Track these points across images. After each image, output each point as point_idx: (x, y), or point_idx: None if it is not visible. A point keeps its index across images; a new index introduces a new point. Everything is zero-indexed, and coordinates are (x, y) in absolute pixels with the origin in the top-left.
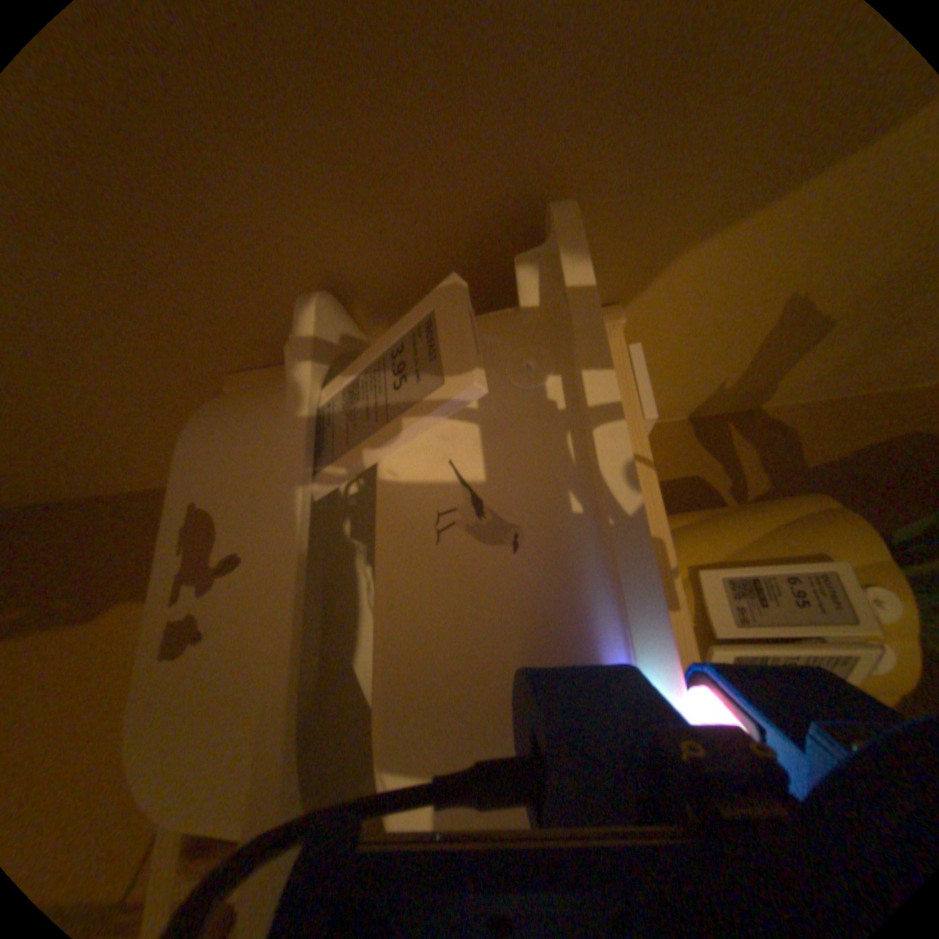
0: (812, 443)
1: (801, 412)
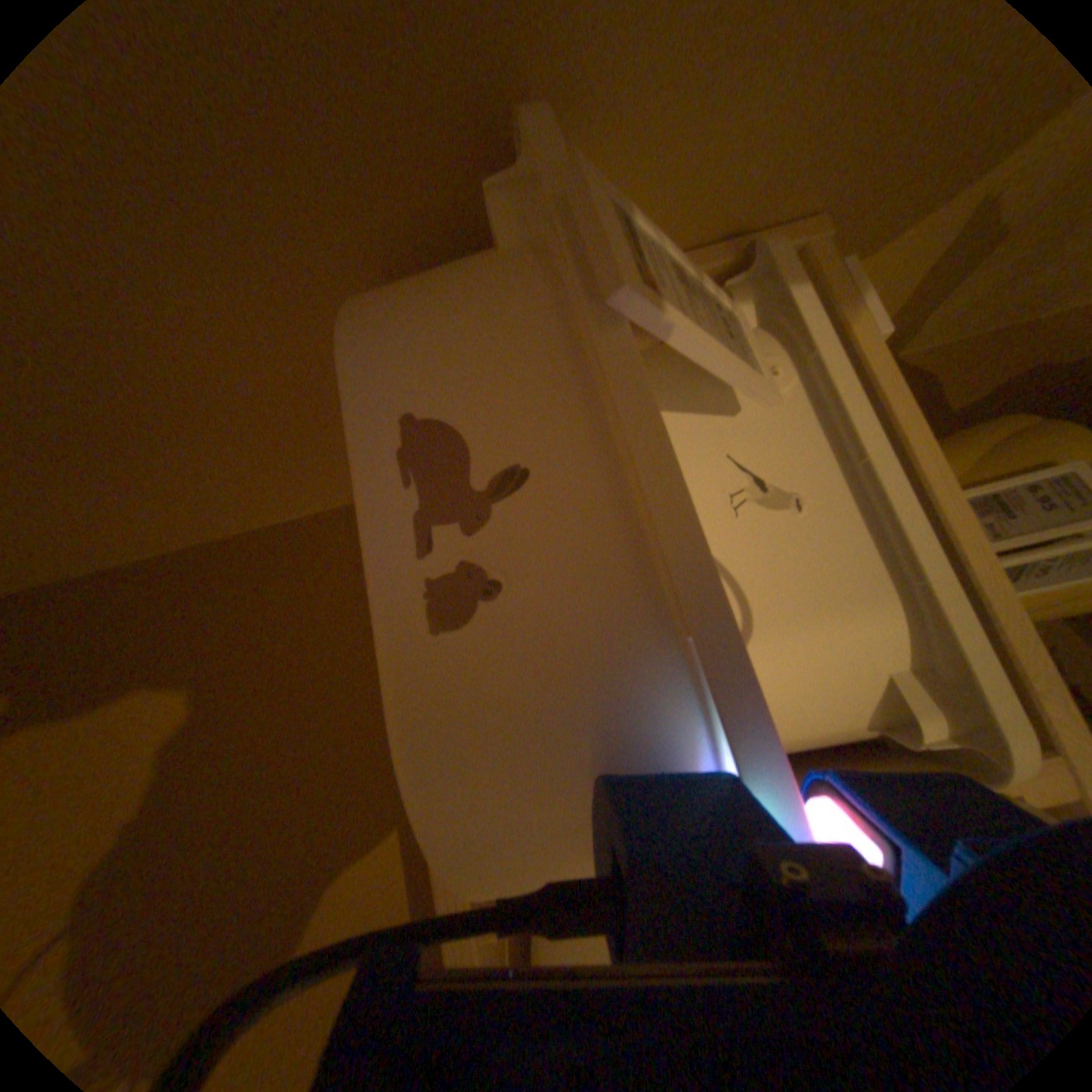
0: (950, 386)
1: (935, 355)
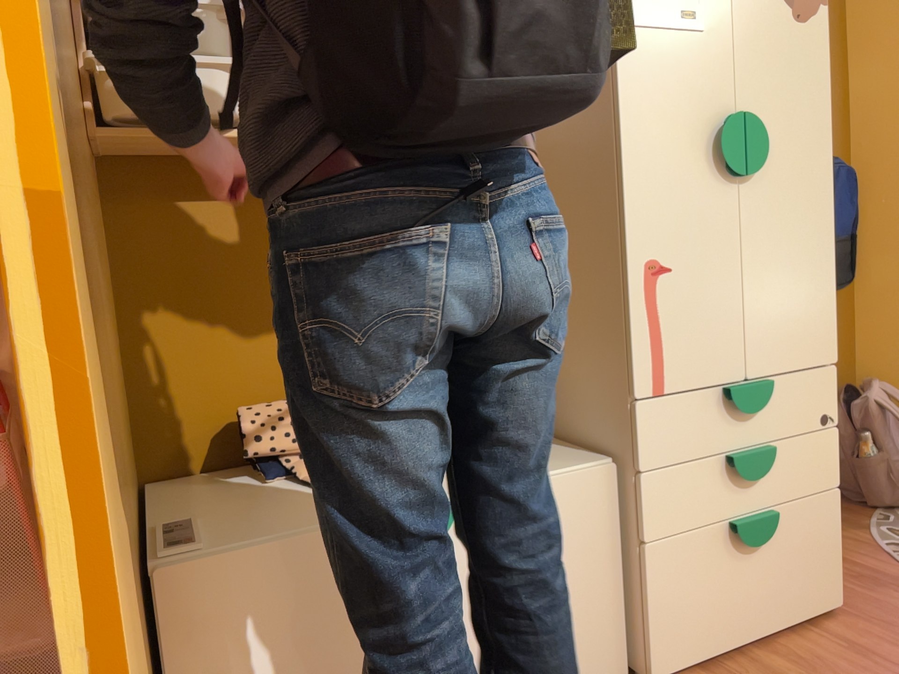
0: None
1: None
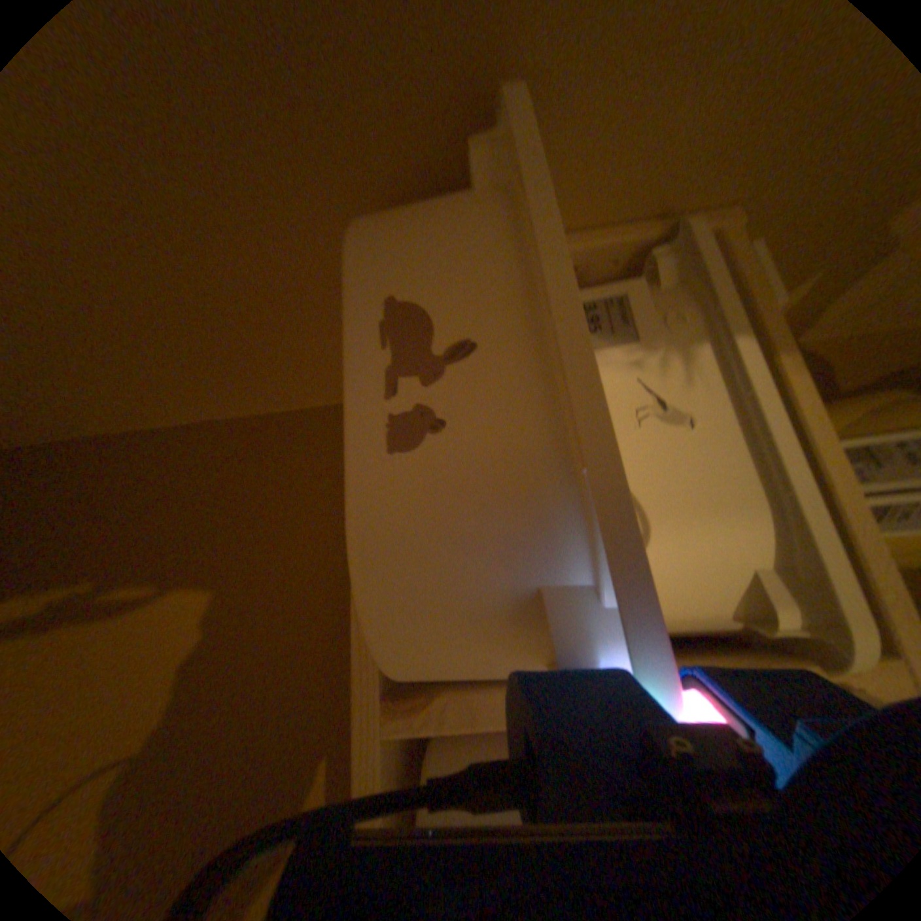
0: (840, 372)
1: (829, 345)
